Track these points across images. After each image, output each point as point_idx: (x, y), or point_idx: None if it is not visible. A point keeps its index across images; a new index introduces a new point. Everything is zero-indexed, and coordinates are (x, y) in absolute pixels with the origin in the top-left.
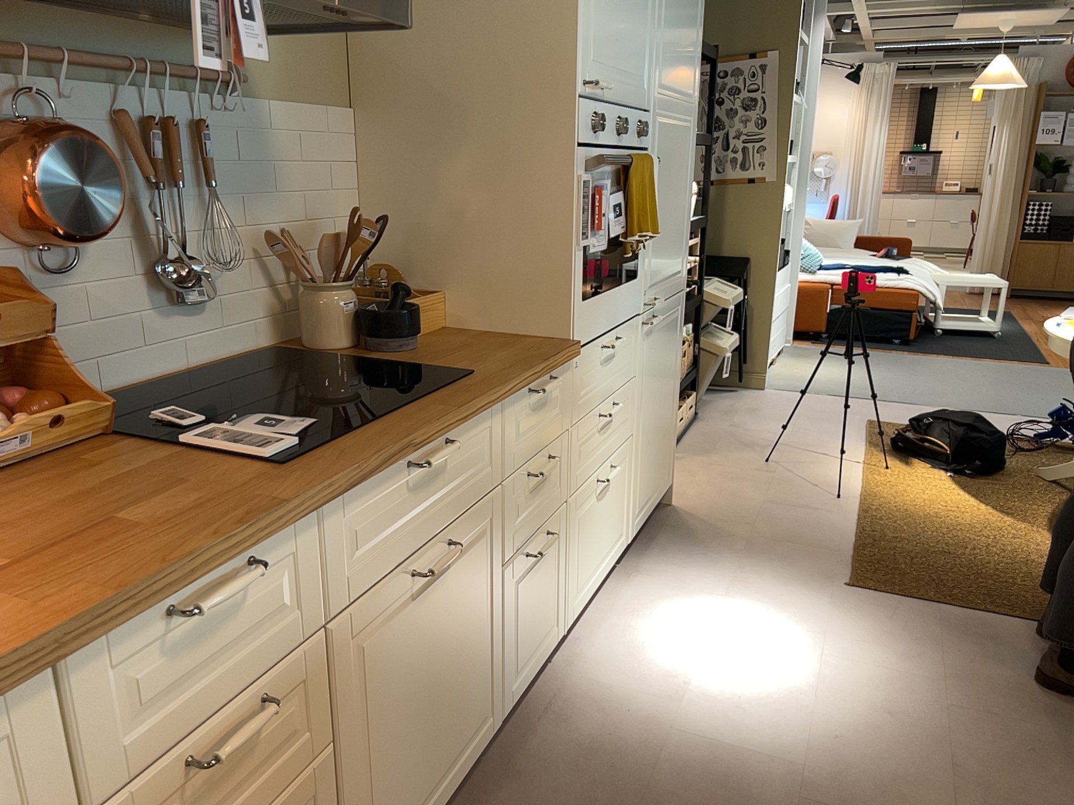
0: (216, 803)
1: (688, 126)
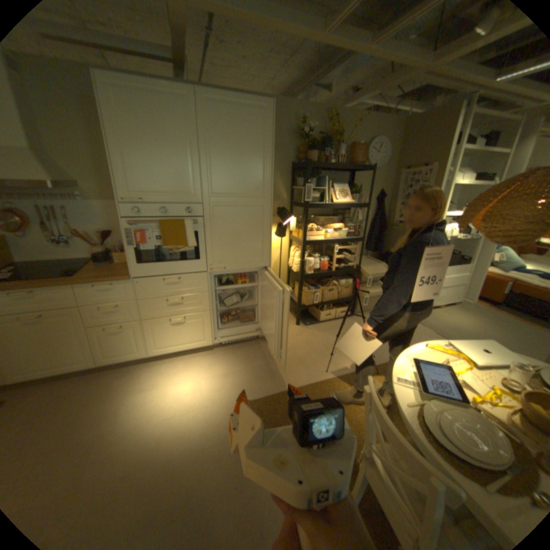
0: None
1: (258, 206)
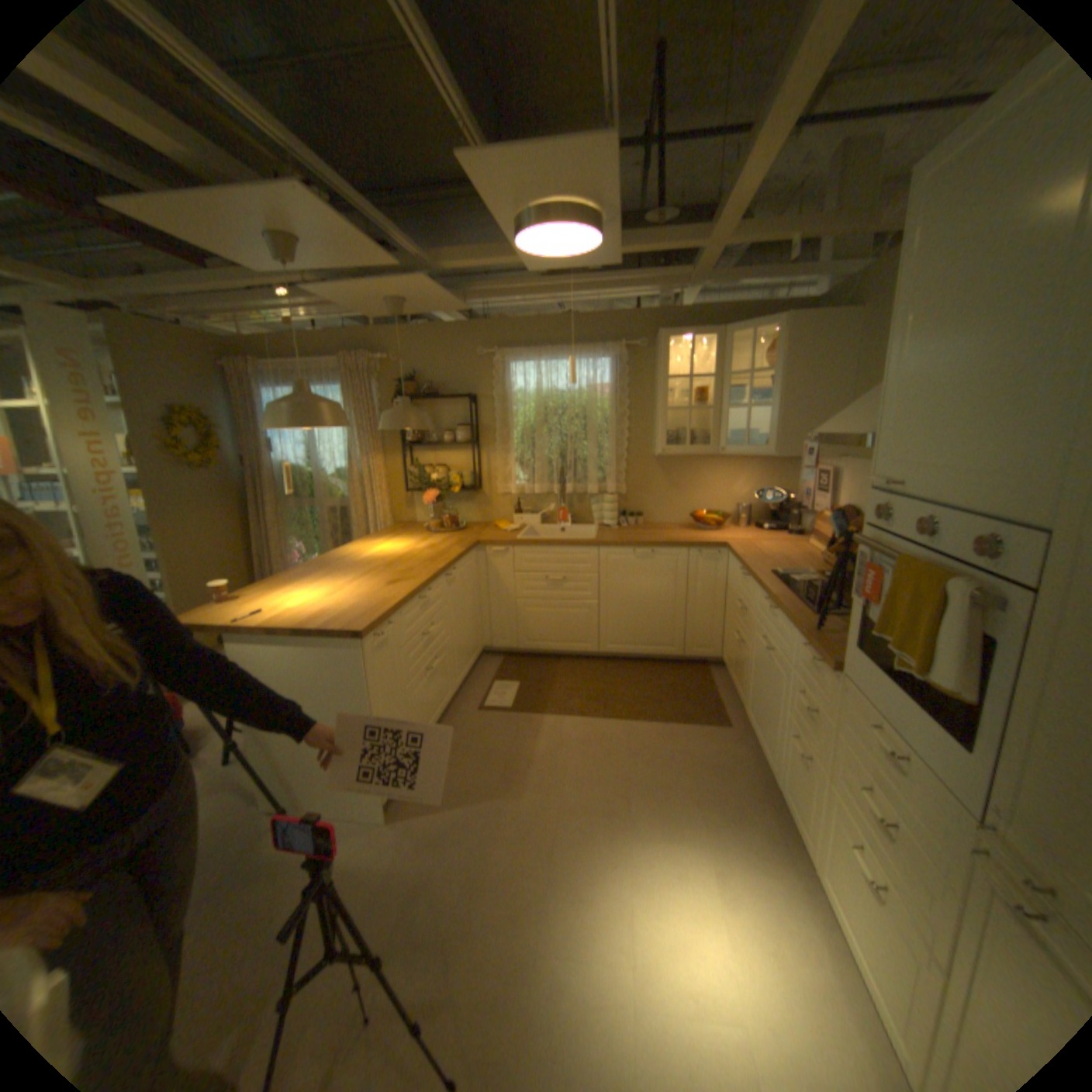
0: (741, 619)
1: None
